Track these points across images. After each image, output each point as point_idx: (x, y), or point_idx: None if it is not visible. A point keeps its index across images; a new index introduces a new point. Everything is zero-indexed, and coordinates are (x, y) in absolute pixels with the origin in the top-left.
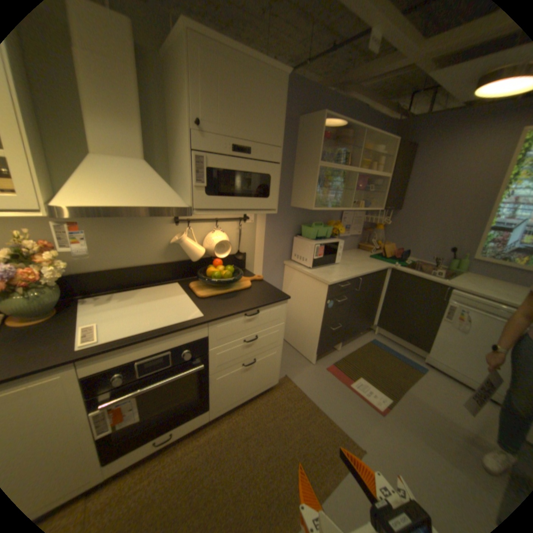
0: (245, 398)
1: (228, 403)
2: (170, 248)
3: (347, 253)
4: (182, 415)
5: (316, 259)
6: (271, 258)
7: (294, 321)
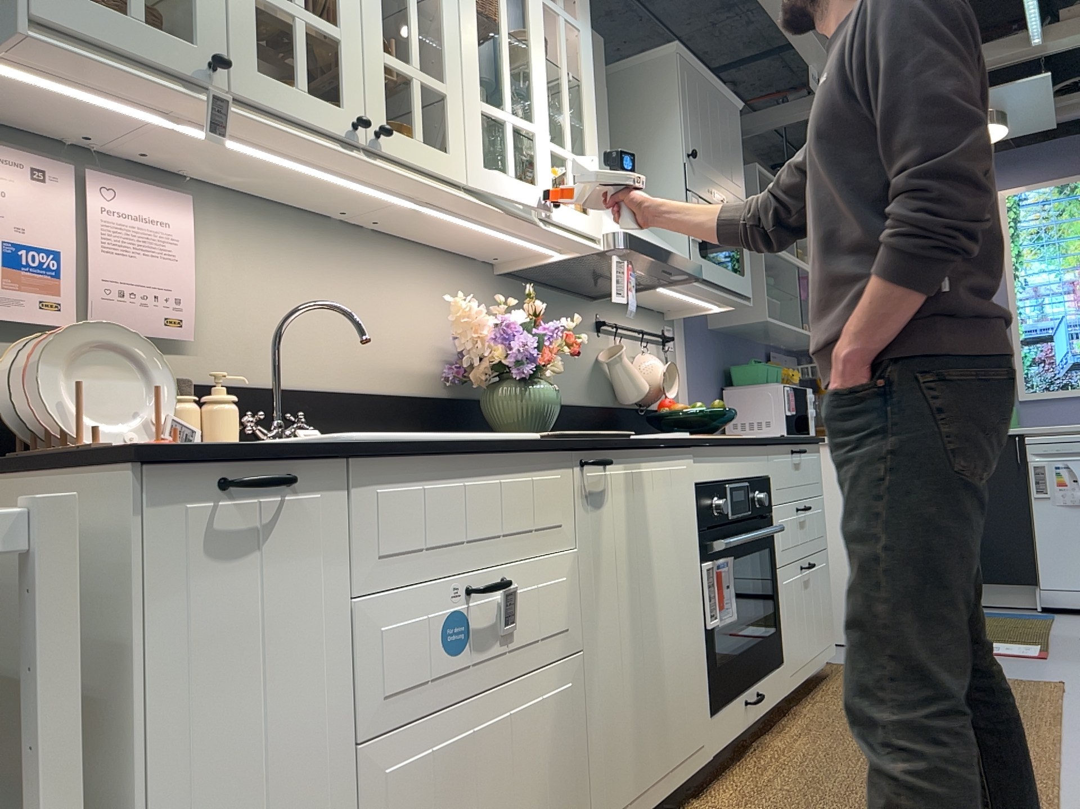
0: (812, 665)
1: (799, 660)
2: (595, 378)
3: None
4: (764, 650)
5: (792, 417)
6: None
7: None
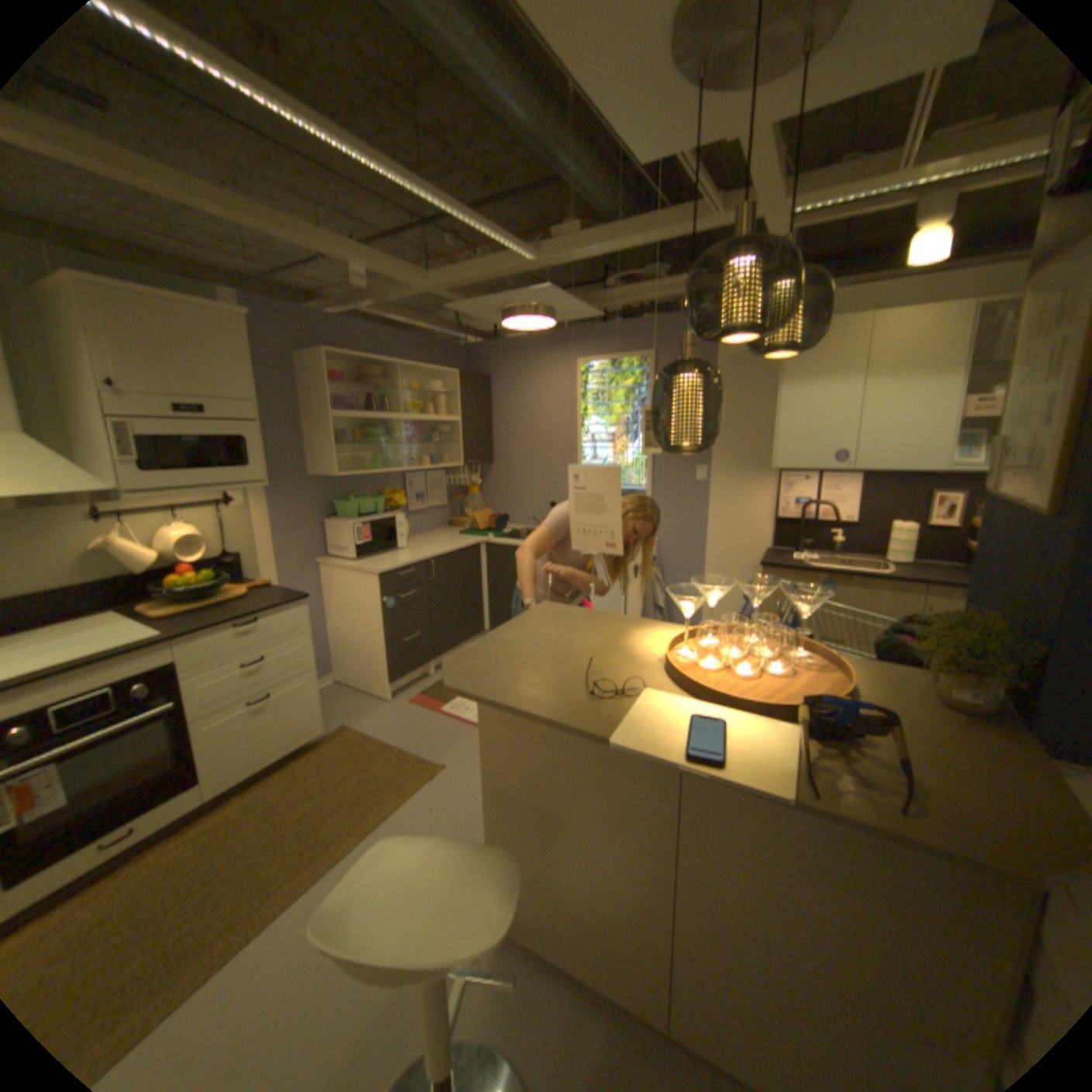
0: (265, 762)
1: (234, 770)
2: (89, 560)
3: (431, 534)
4: (149, 794)
5: (362, 545)
6: (292, 557)
7: (351, 648)
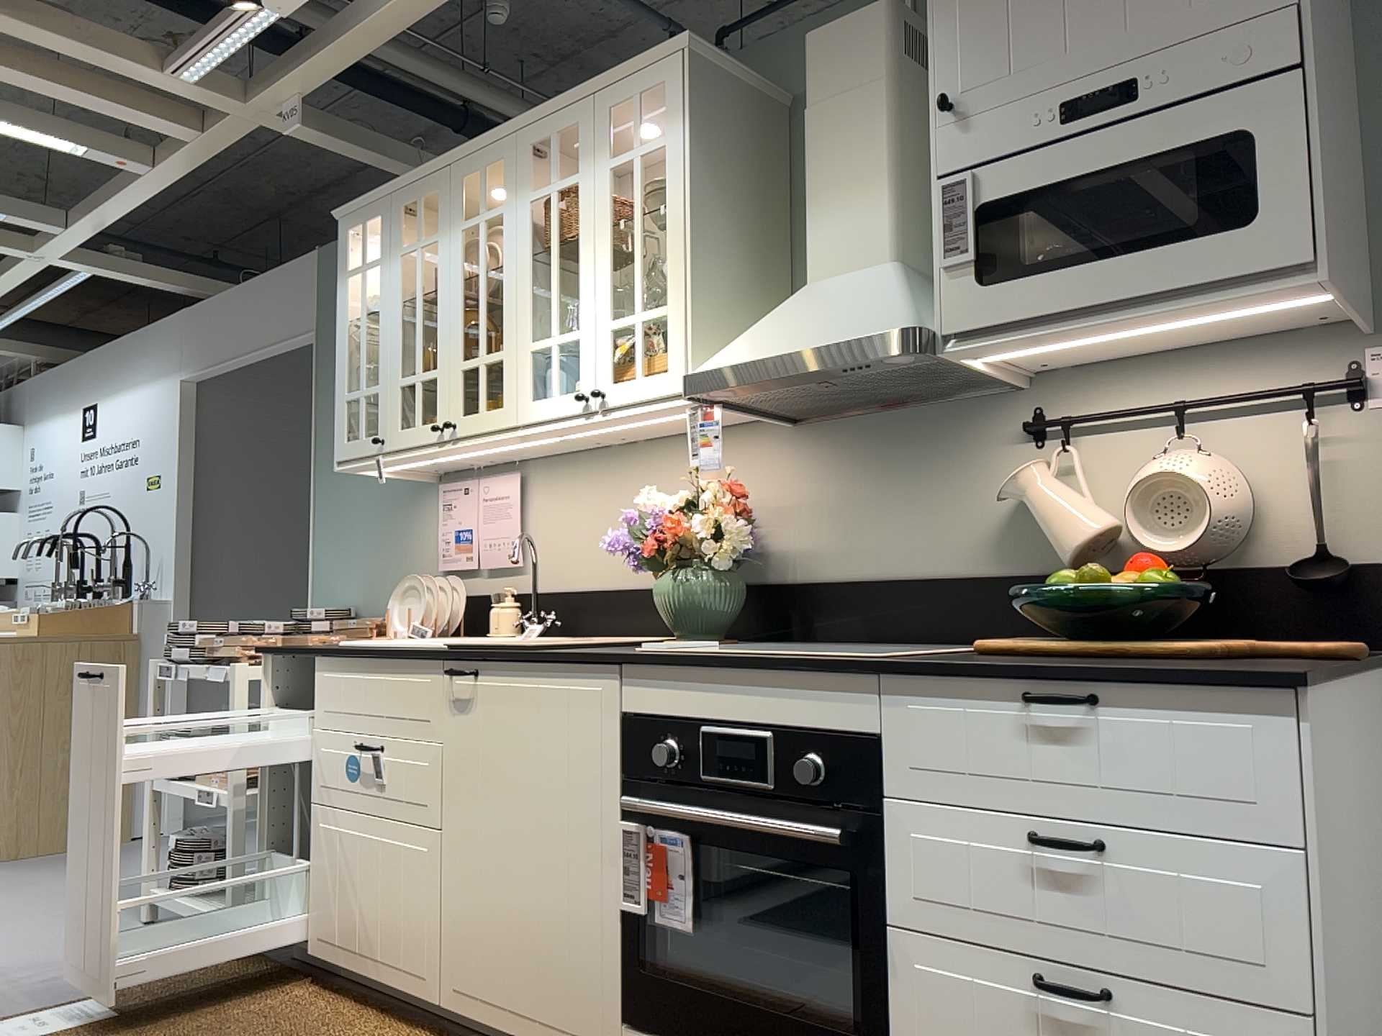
0: None
1: None
2: (1014, 526)
3: None
4: None
5: None
6: None
7: None
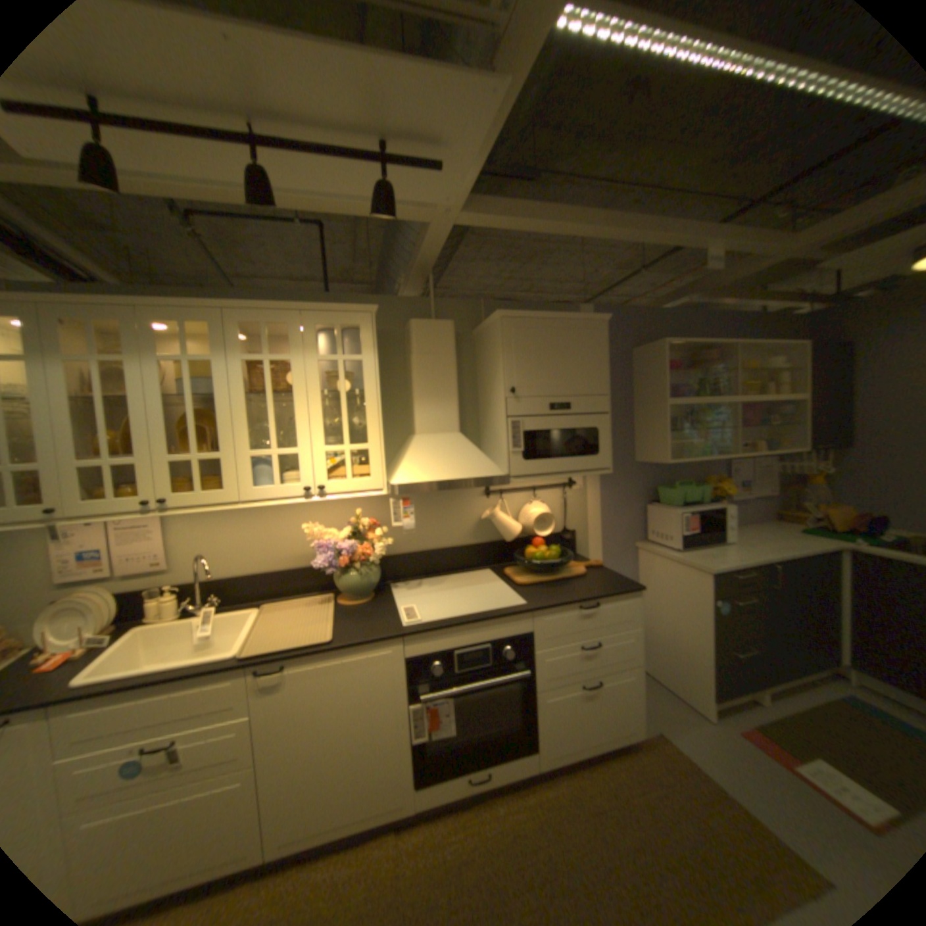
0: (593, 753)
1: (567, 751)
2: (480, 526)
3: (757, 528)
4: (505, 749)
5: (690, 537)
6: (616, 539)
7: (668, 644)
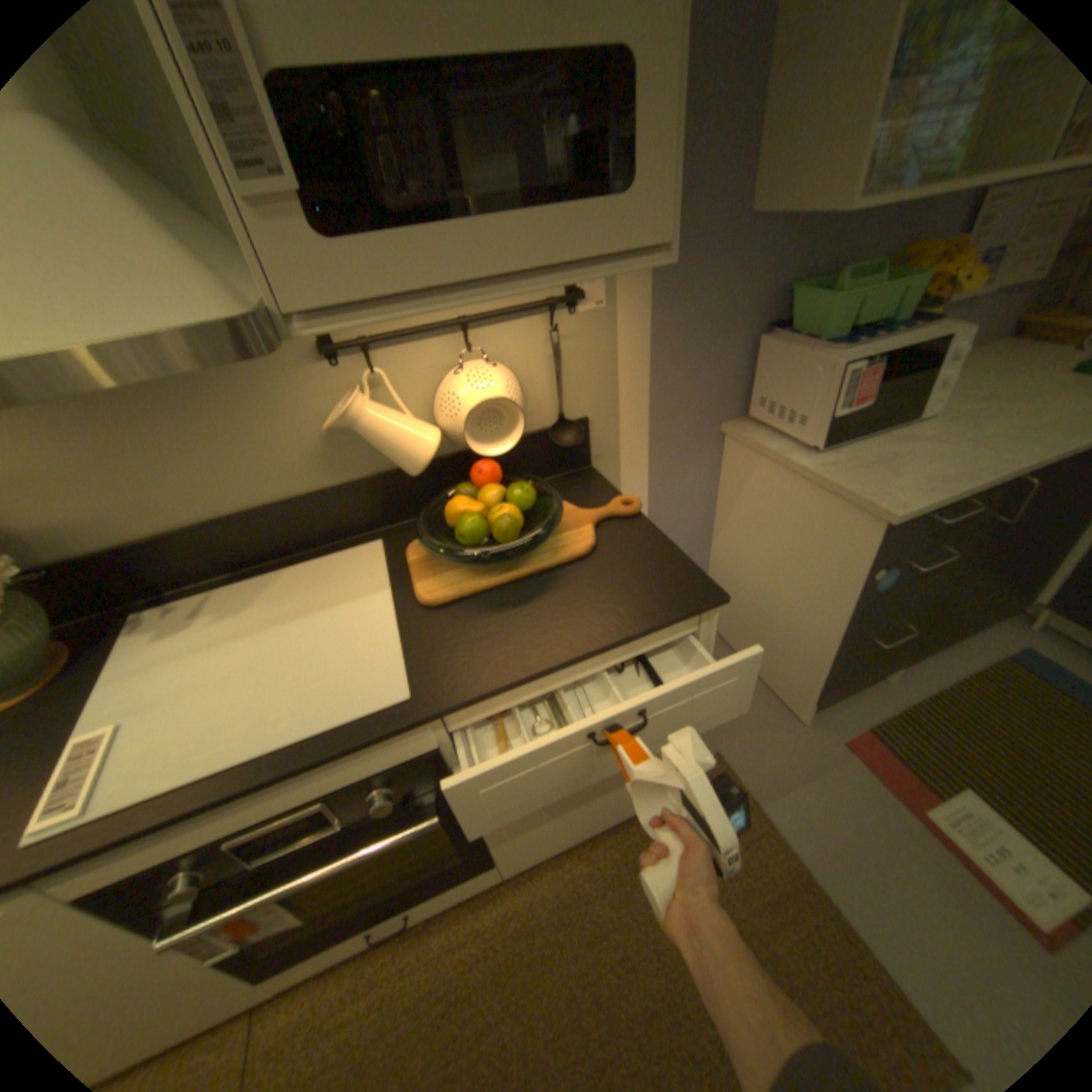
0: (595, 830)
1: (548, 846)
2: (335, 442)
3: (968, 359)
4: (423, 887)
5: (847, 417)
6: (679, 421)
7: (752, 602)
